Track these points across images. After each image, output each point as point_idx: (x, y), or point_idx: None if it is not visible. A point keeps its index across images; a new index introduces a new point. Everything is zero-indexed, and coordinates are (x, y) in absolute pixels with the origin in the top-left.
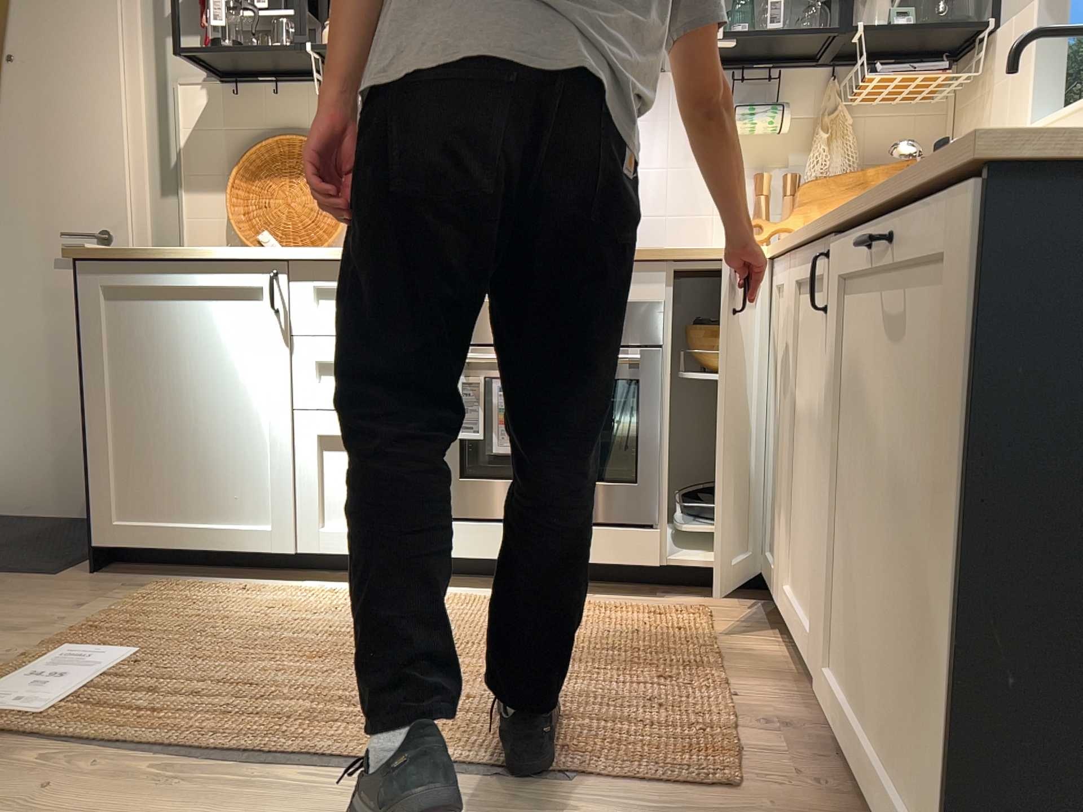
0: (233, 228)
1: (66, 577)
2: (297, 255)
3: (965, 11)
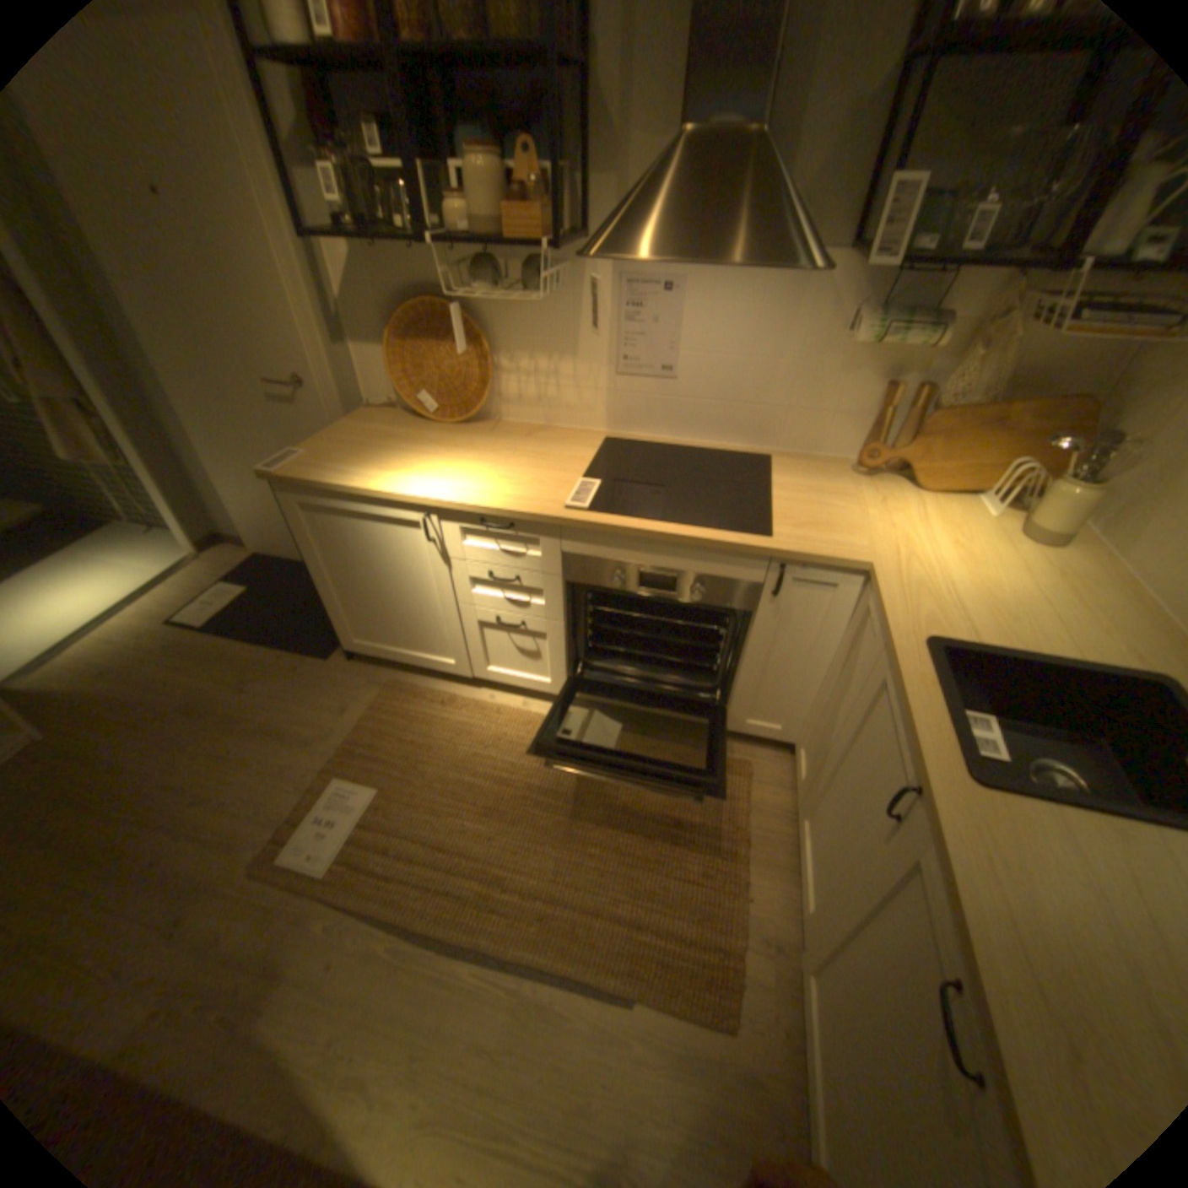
0: (395, 388)
1: (331, 663)
2: (441, 504)
3: None
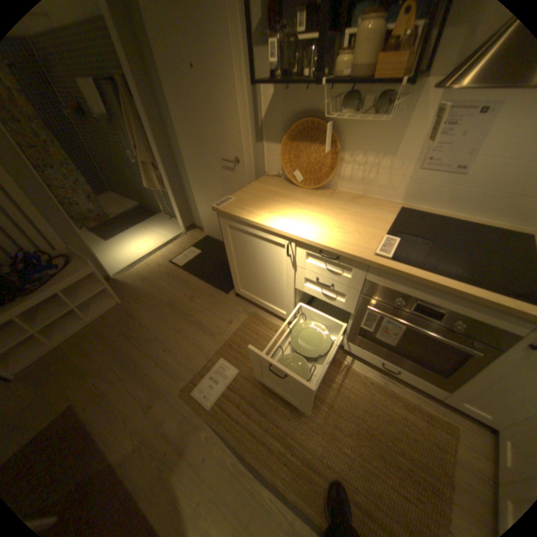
0: (283, 167)
1: (229, 296)
2: (299, 238)
3: None
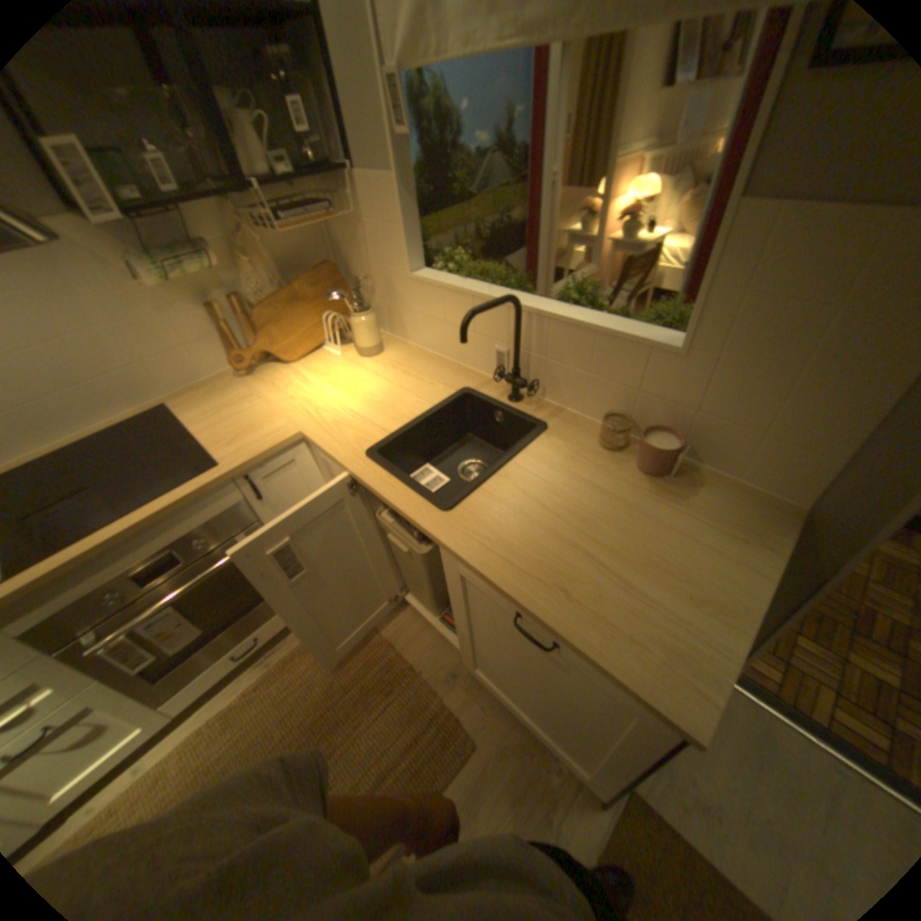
0: None
1: None
2: None
3: (312, 129)
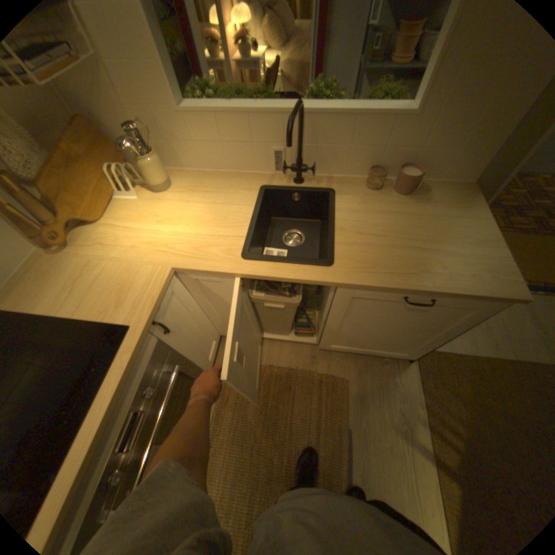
0: None
1: None
2: None
3: None
